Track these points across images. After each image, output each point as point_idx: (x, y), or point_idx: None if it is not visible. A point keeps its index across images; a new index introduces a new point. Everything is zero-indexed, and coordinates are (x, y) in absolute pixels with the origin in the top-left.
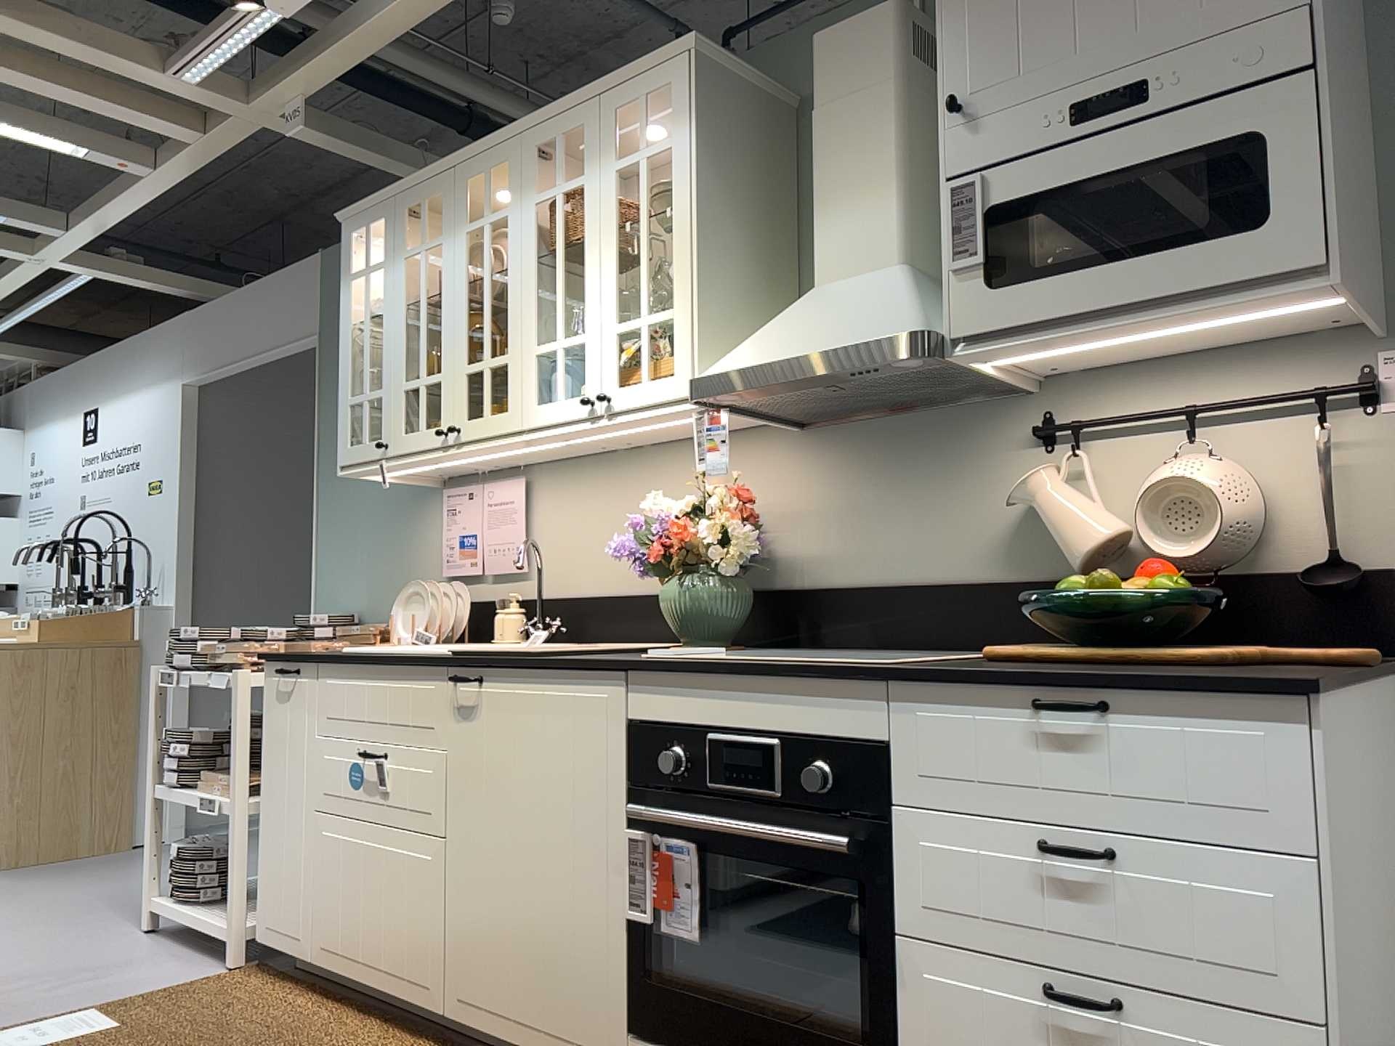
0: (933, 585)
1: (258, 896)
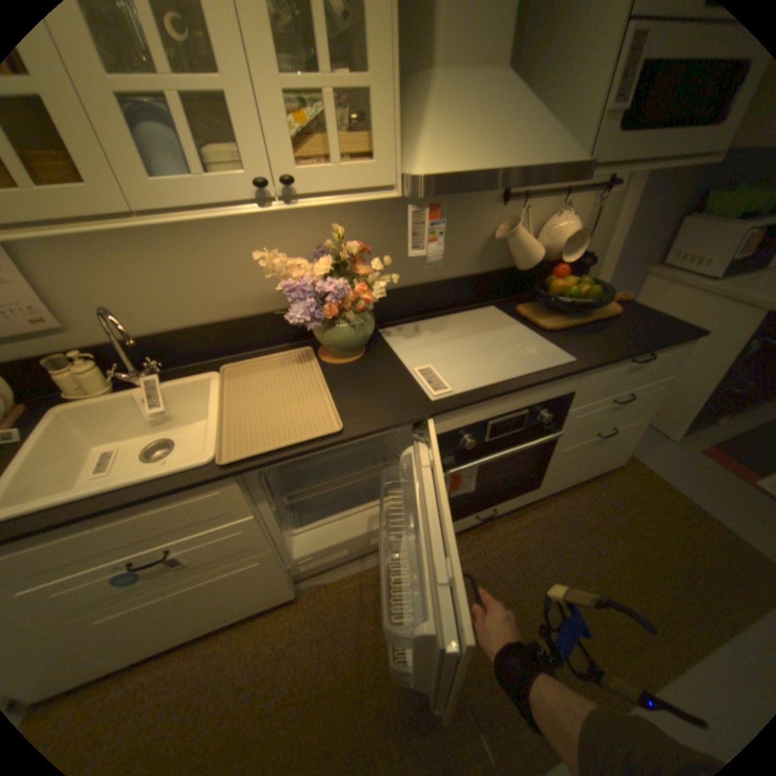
0: (445, 281)
1: None
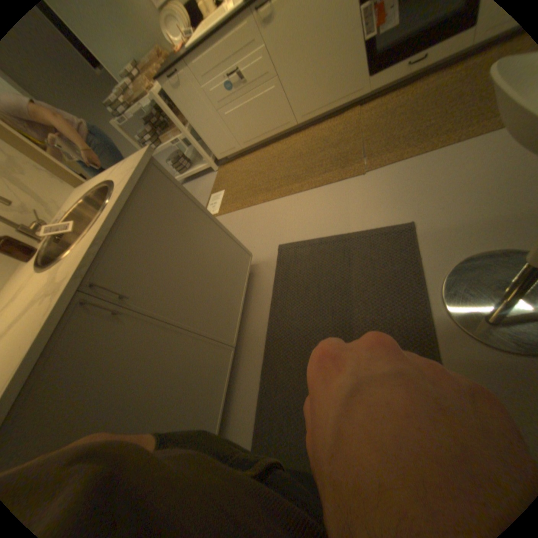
0: None
1: (211, 149)
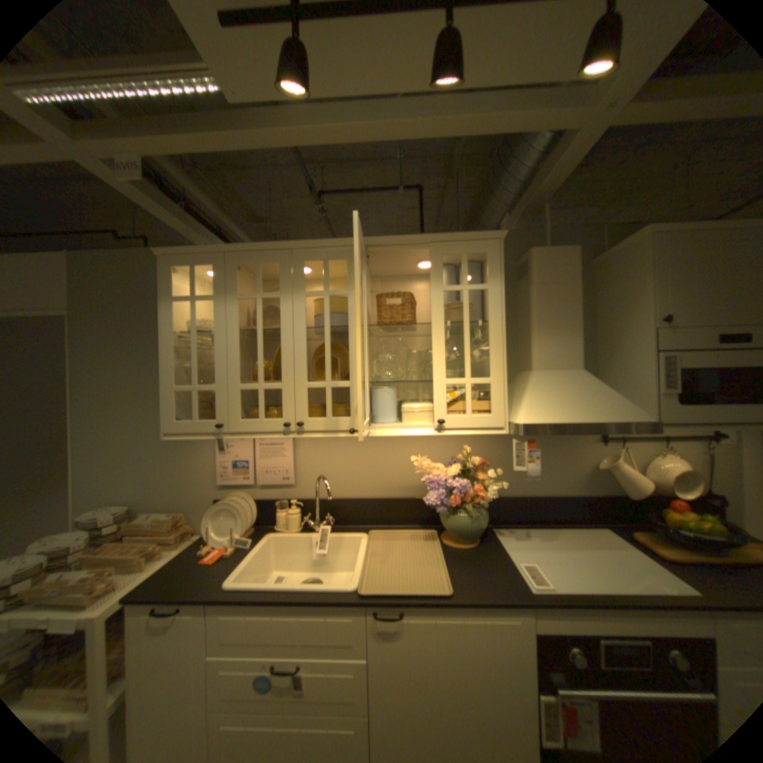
0: (555, 498)
1: None
